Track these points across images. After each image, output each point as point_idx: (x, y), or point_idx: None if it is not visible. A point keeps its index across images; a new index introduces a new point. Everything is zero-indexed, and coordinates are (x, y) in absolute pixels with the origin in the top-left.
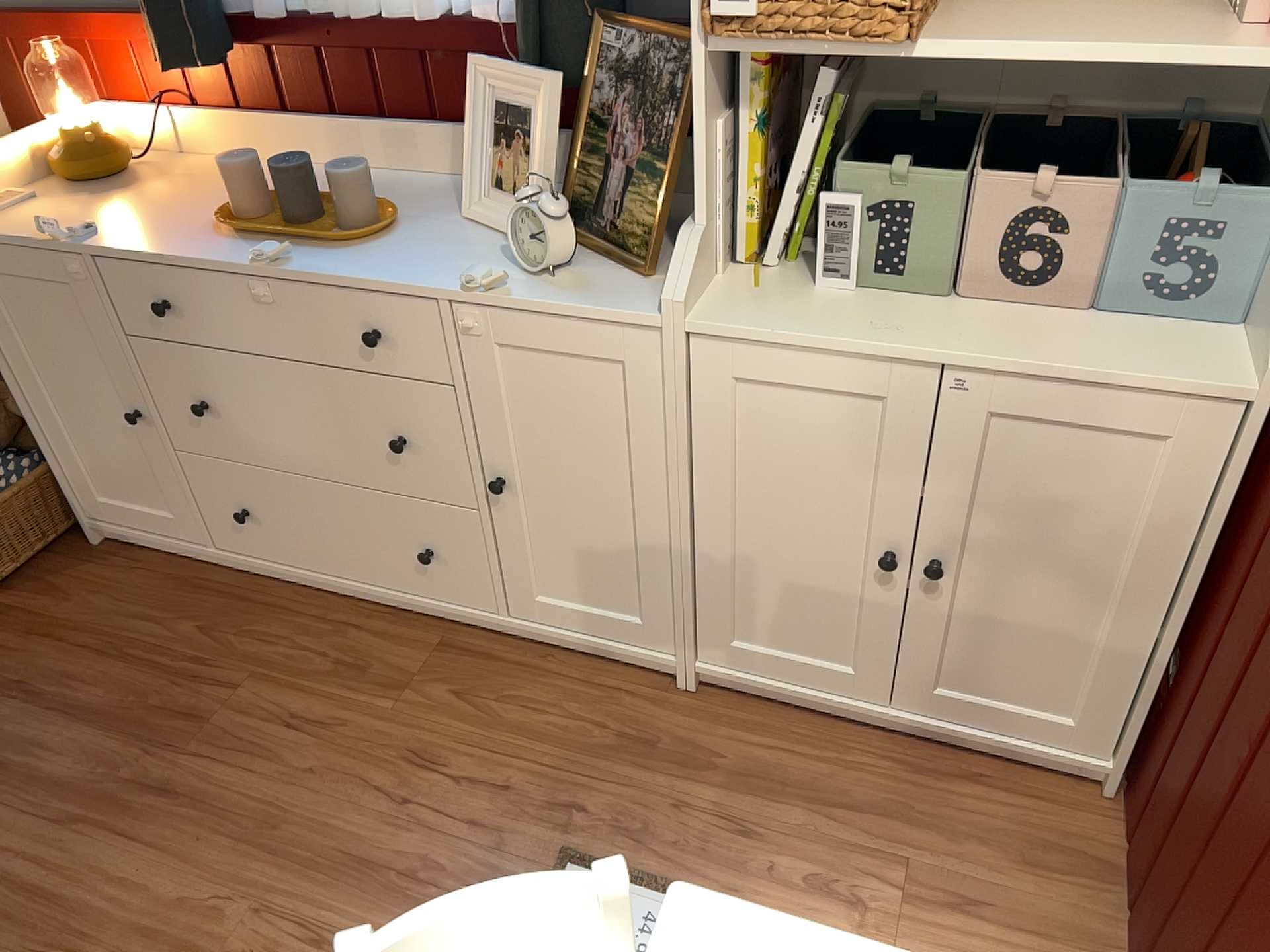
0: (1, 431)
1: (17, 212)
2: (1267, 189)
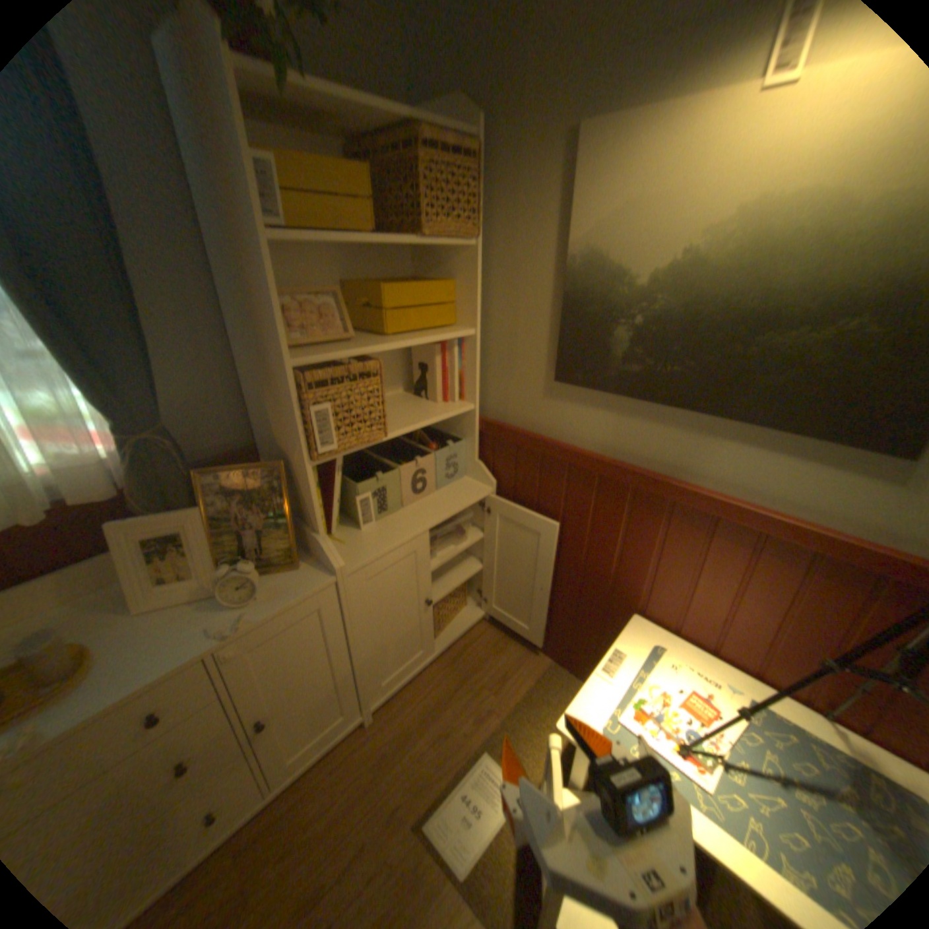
0: None
1: None
2: (458, 439)
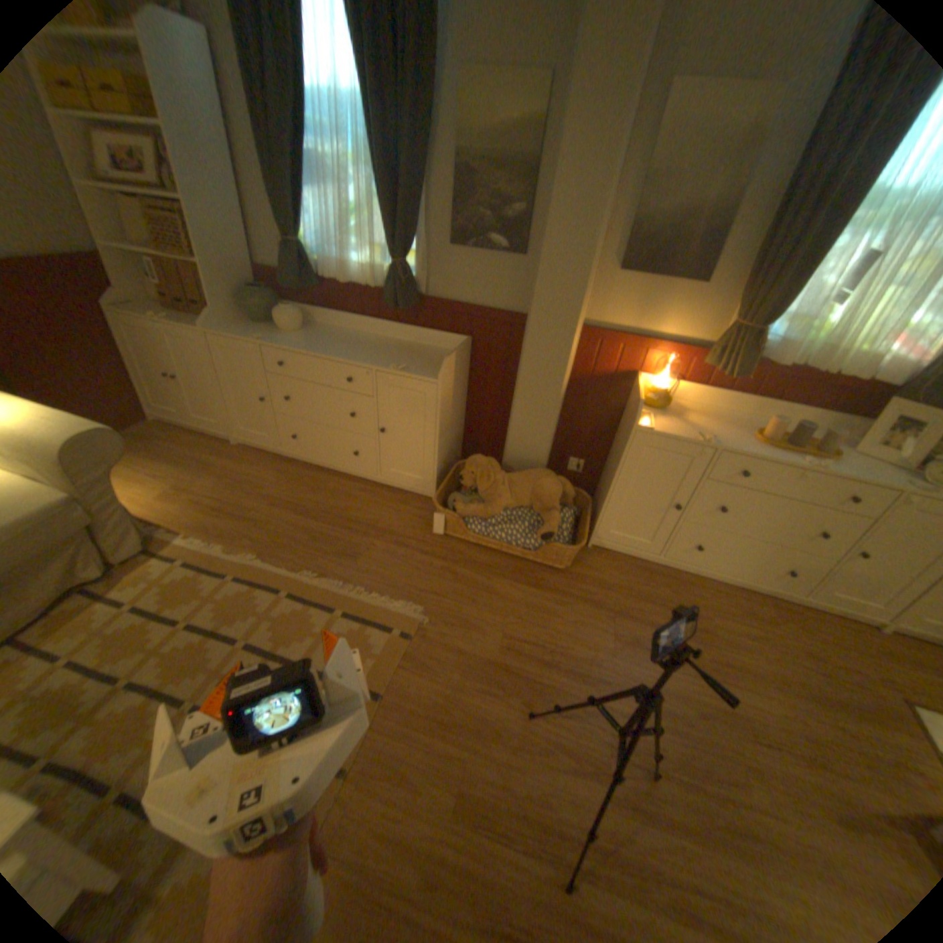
0: (560, 497)
1: (652, 419)
2: None
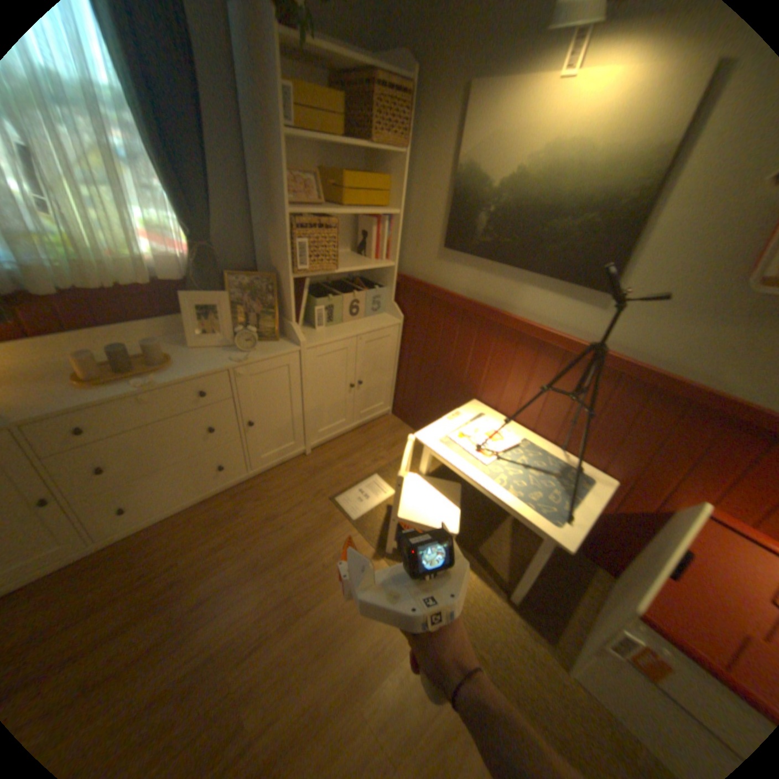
0: None
1: None
2: (381, 287)
